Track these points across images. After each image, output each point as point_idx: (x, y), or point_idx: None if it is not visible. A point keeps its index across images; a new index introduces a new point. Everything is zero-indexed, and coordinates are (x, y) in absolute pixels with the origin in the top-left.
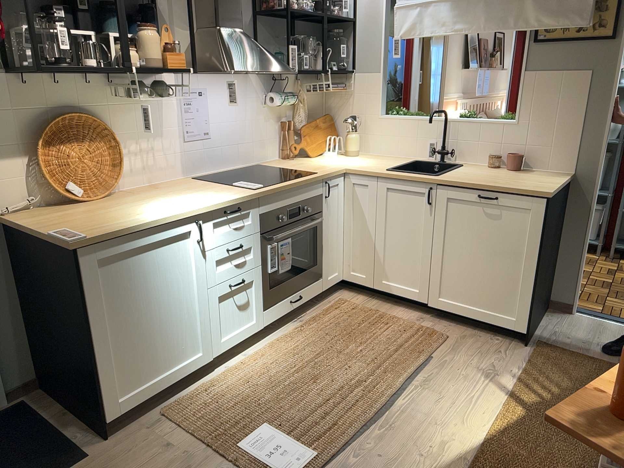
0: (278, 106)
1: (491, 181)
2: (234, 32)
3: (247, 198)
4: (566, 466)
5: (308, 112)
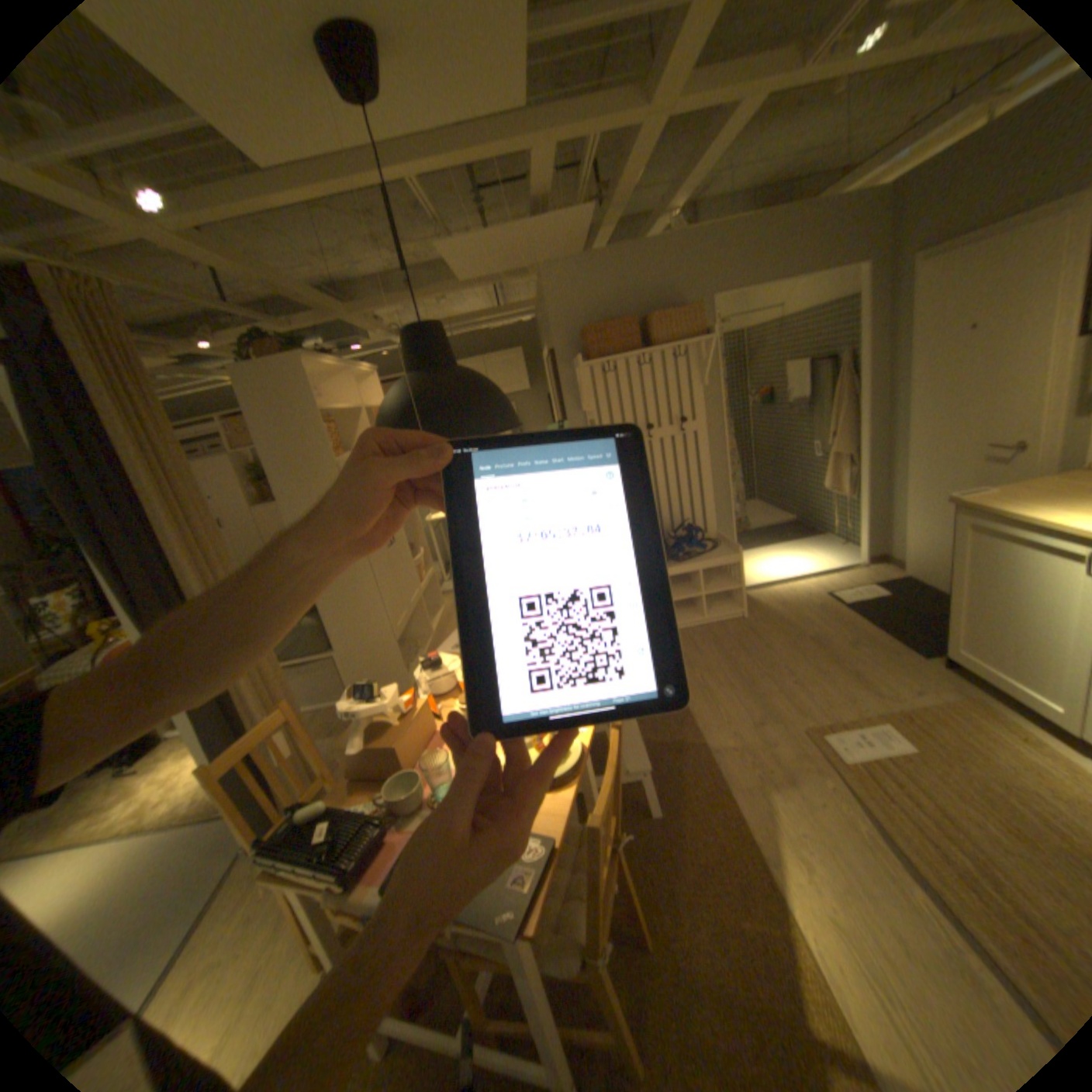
0: None
1: None
2: None
3: None
4: (704, 944)
5: None
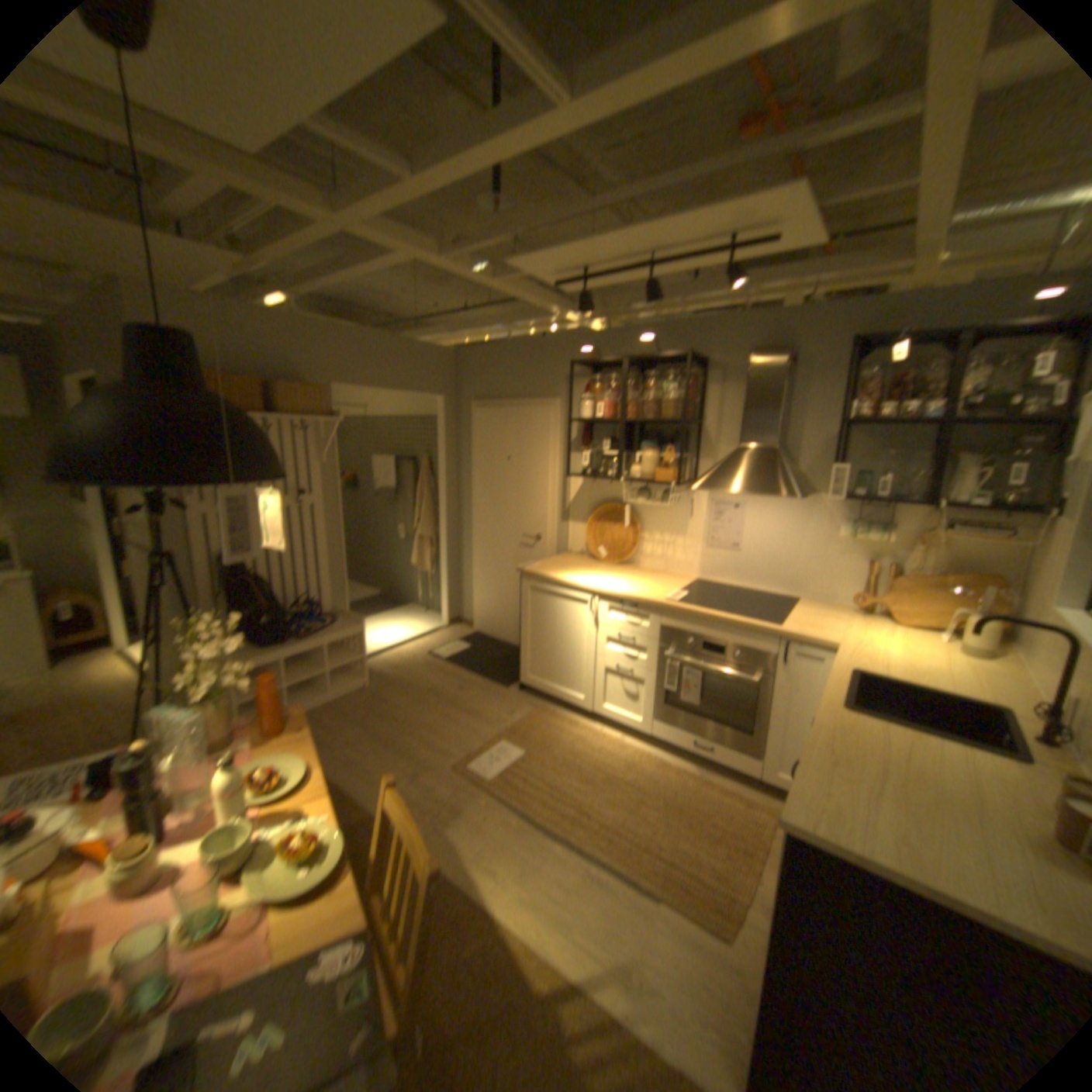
0: (850, 539)
1: (844, 764)
2: (758, 450)
3: (643, 603)
4: (436, 1002)
5: (962, 565)
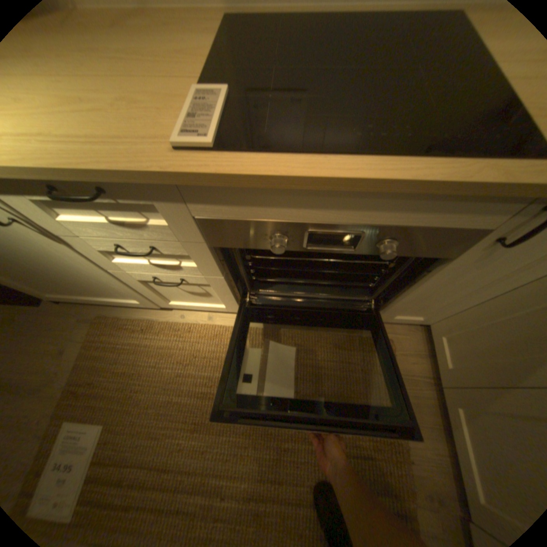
0: None
1: None
2: None
3: (110, 176)
4: None
5: None
